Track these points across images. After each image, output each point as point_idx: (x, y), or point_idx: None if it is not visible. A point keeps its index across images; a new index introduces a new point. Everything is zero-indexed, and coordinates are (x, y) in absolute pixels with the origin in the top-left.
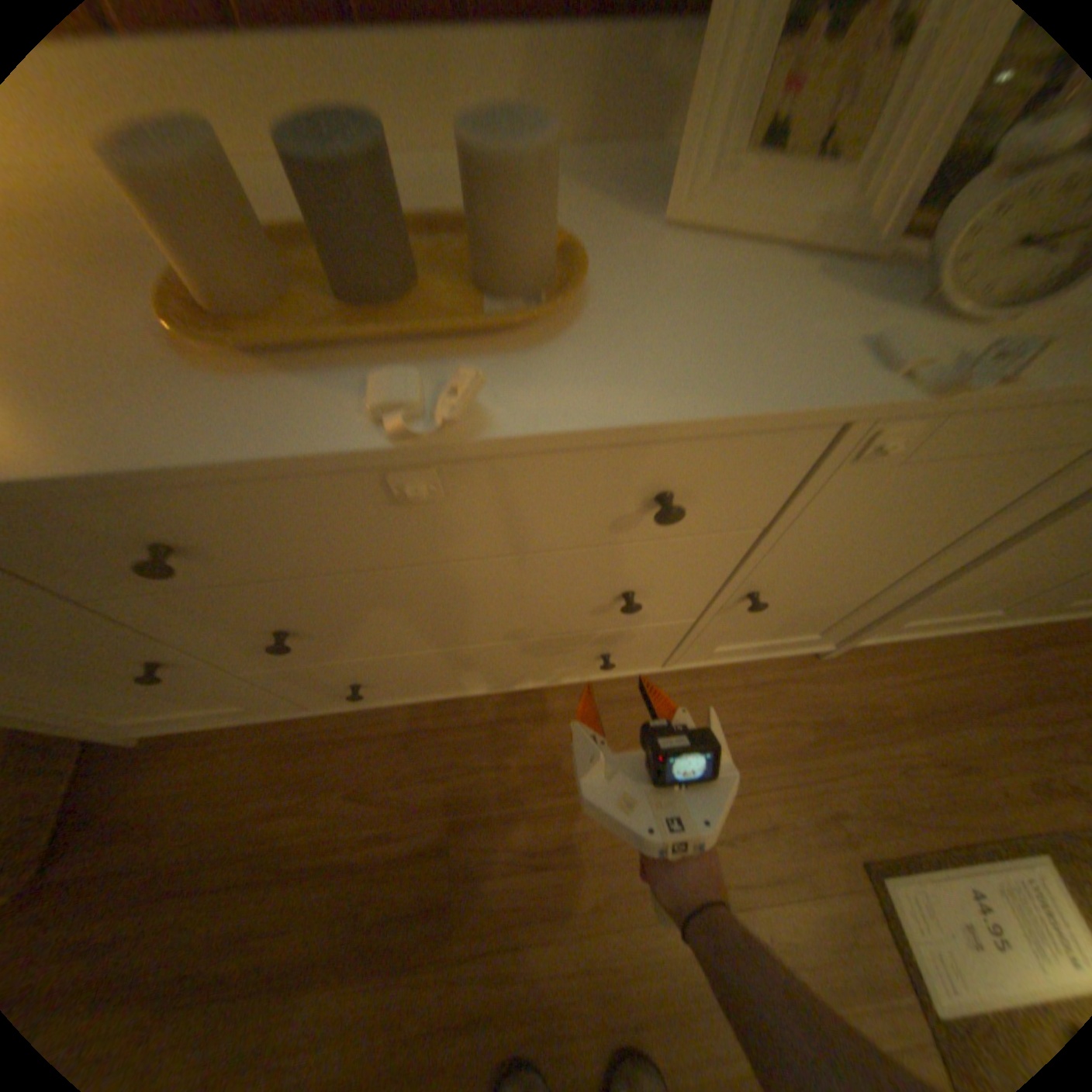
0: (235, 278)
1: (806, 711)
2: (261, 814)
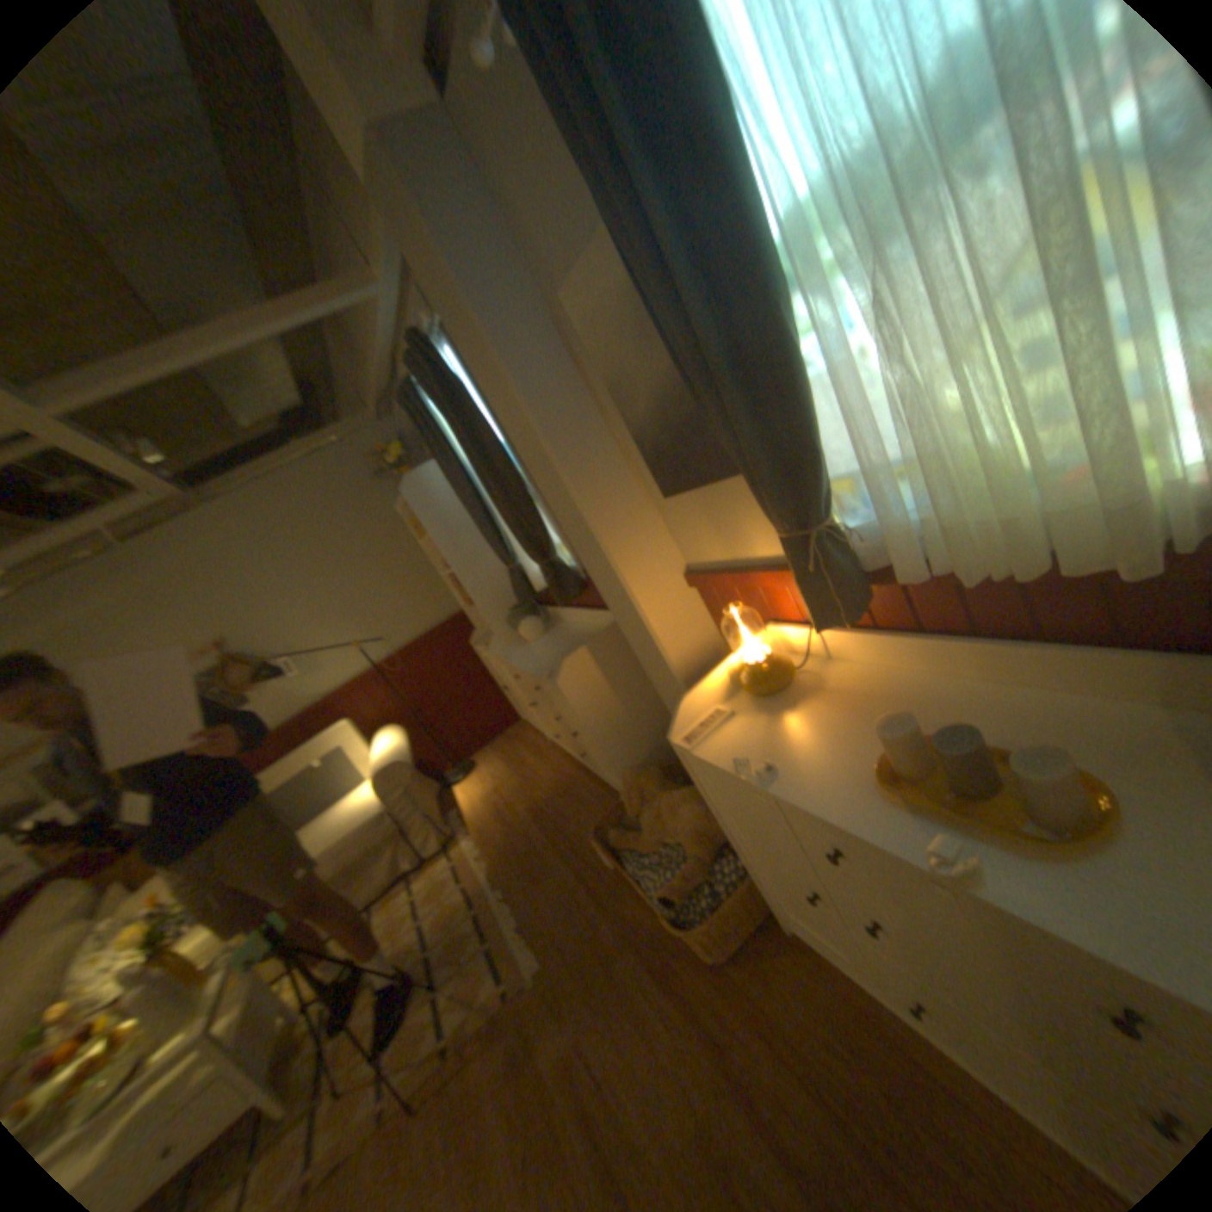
0: (906, 767)
1: None
2: (828, 1045)
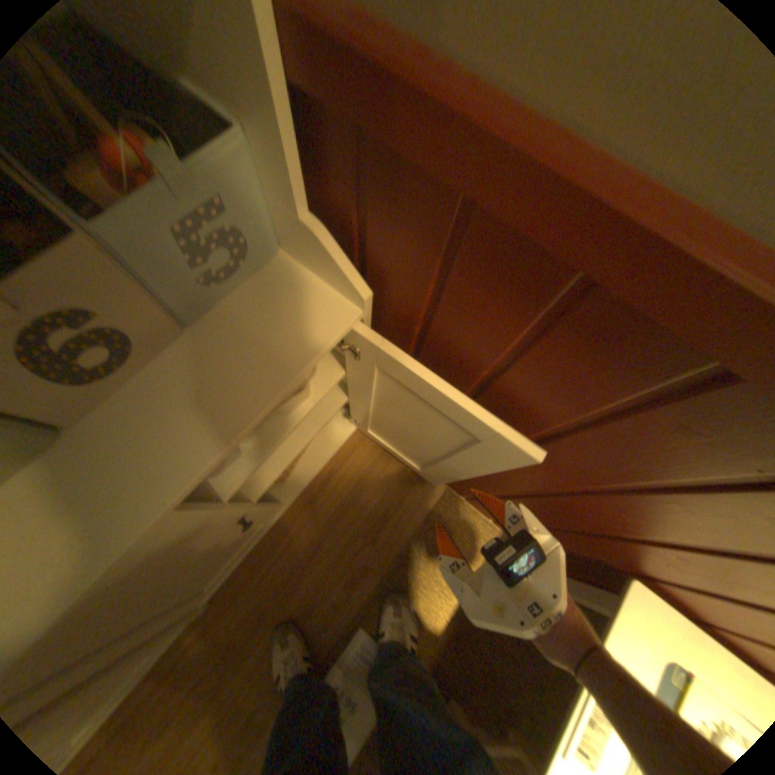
0: None
1: (204, 662)
2: None
